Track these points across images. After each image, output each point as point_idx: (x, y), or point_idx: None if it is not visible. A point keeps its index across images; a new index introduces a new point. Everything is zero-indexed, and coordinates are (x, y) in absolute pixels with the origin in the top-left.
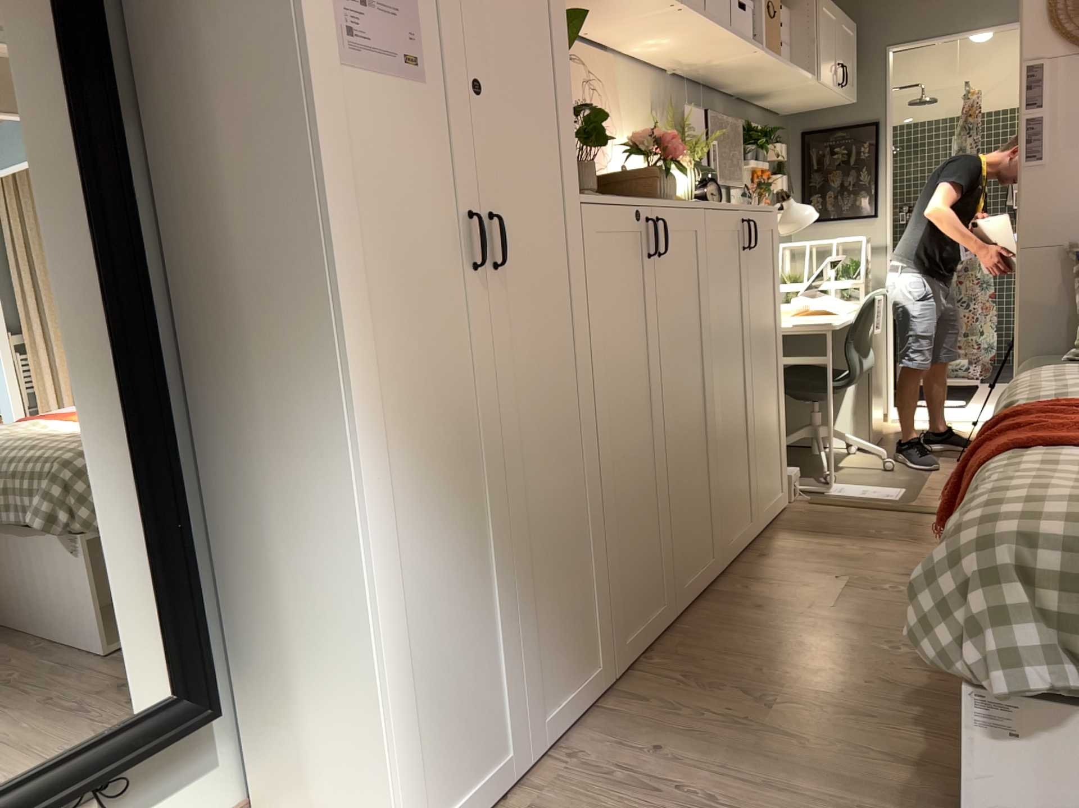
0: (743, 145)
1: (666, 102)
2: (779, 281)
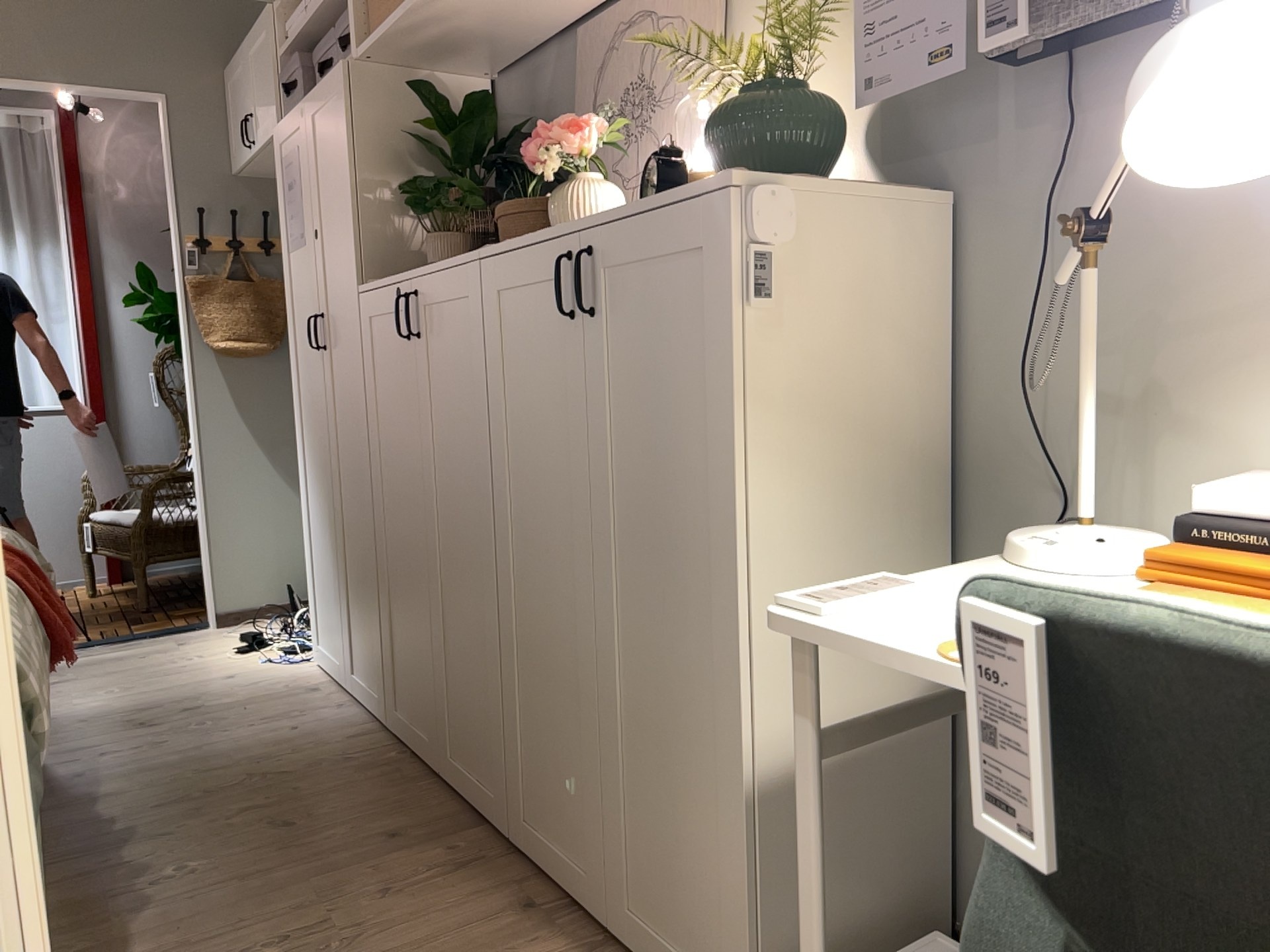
0: None
1: None
2: (731, 405)
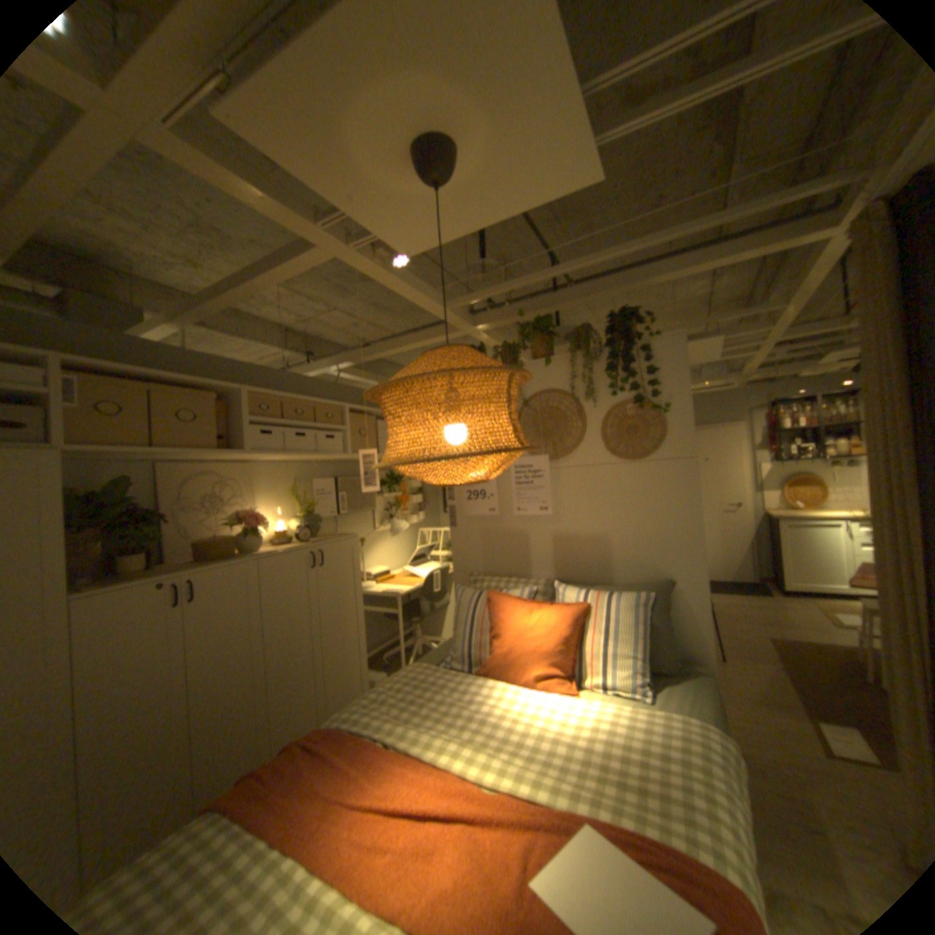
0: (379, 486)
1: (294, 480)
2: (358, 573)
